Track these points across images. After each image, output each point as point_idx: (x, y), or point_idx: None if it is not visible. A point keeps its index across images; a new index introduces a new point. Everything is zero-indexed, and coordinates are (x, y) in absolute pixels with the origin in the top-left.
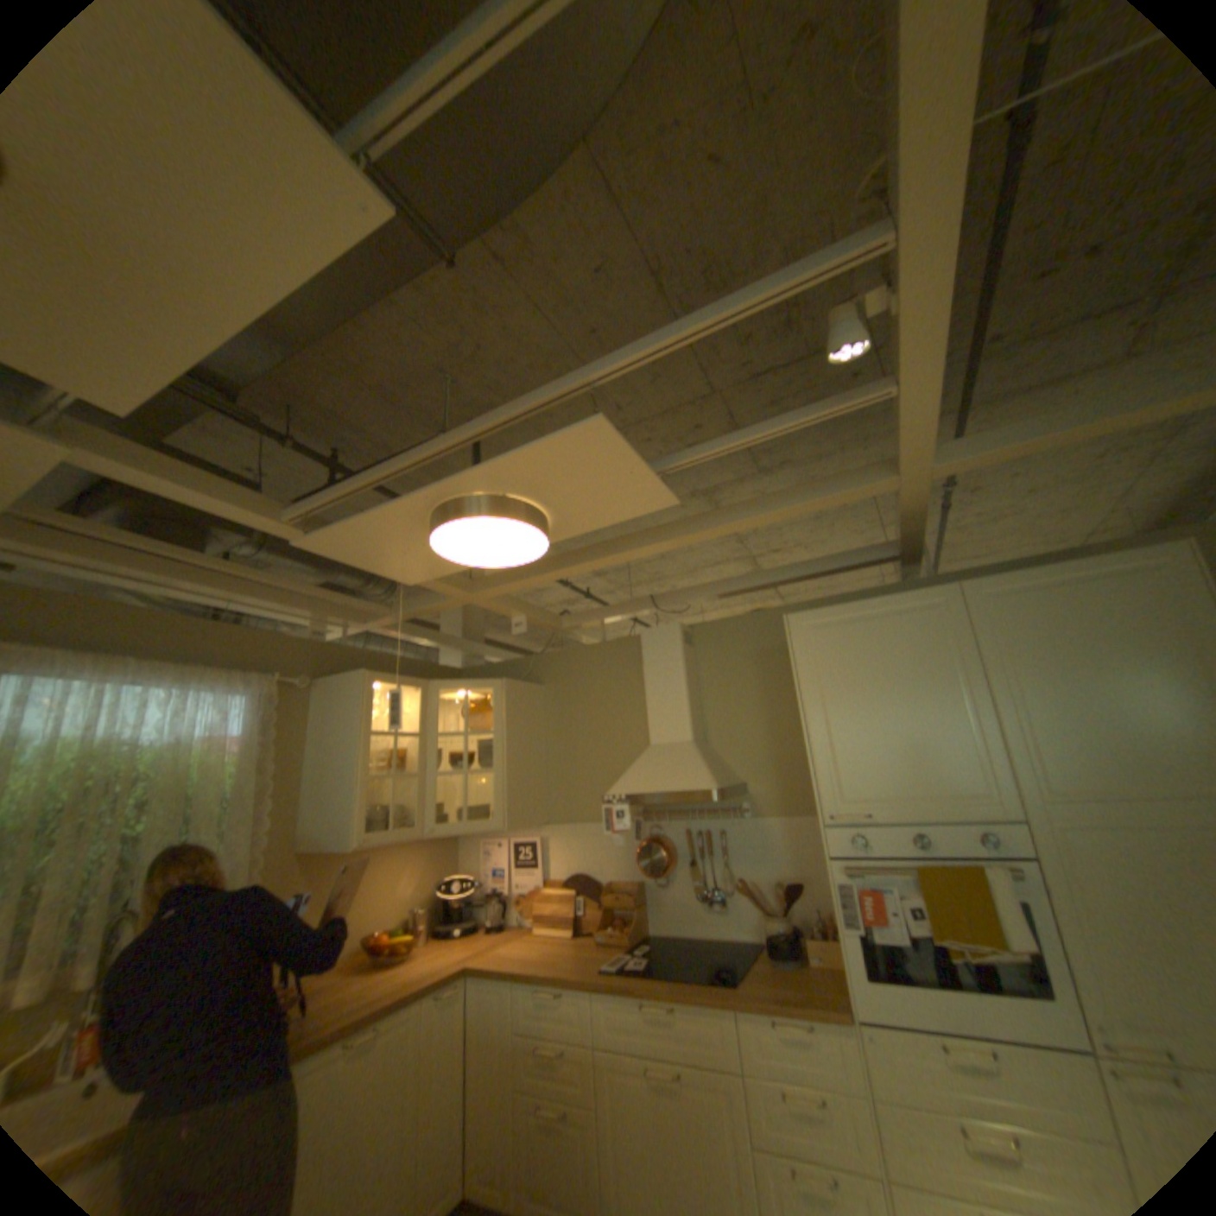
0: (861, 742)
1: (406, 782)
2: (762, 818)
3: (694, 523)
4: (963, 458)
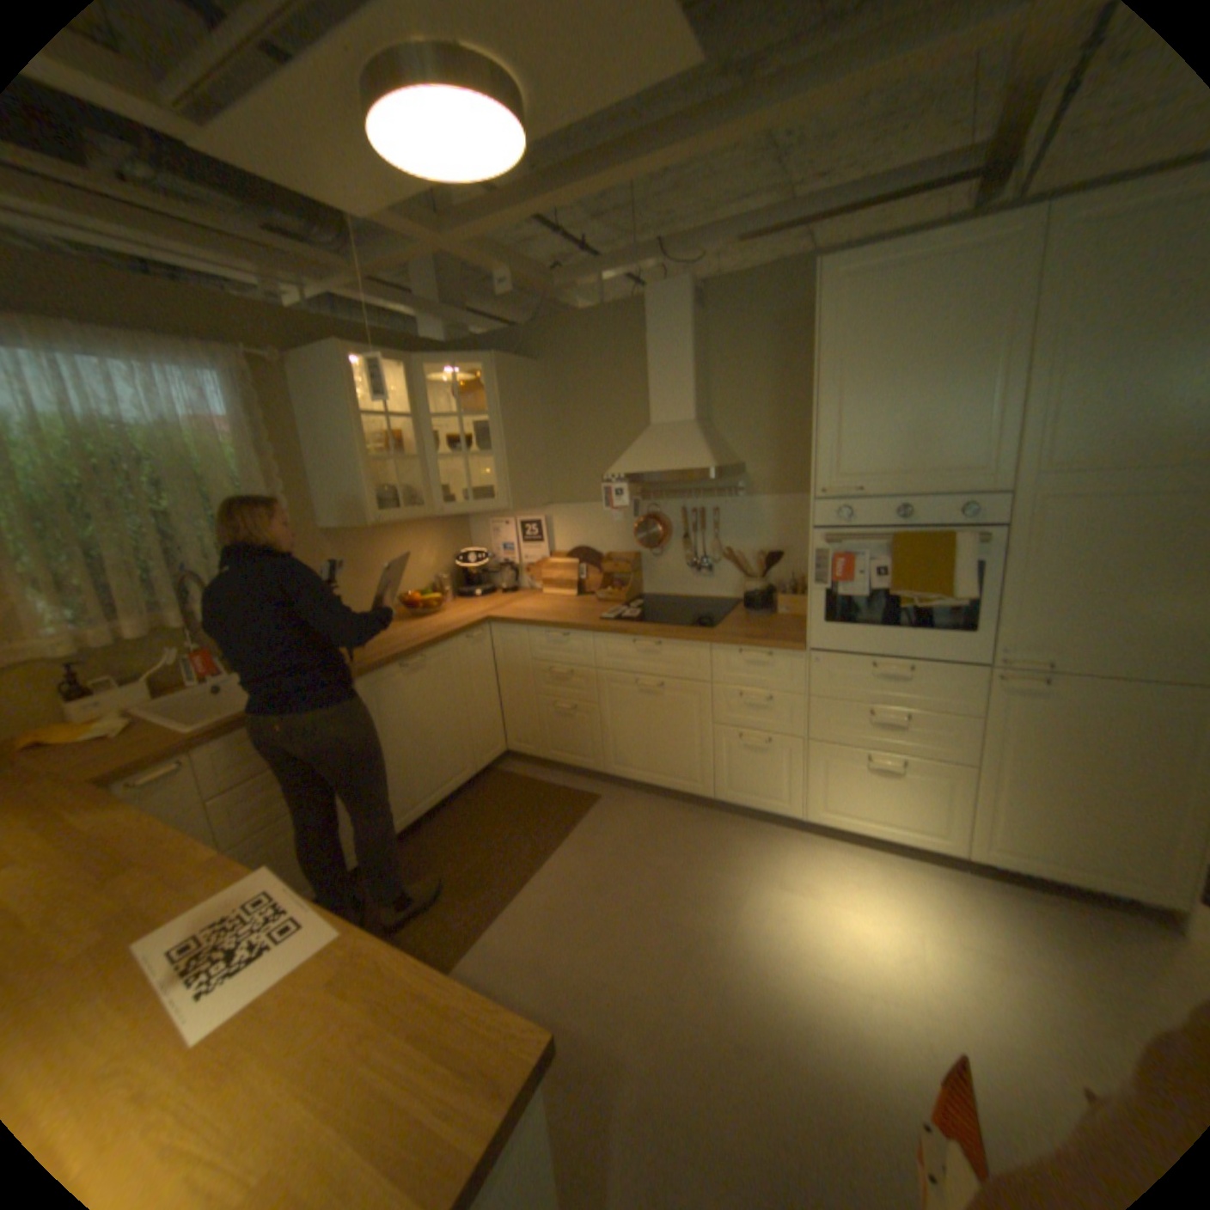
0: (871, 415)
1: (407, 464)
2: (755, 496)
3: (722, 108)
4: None
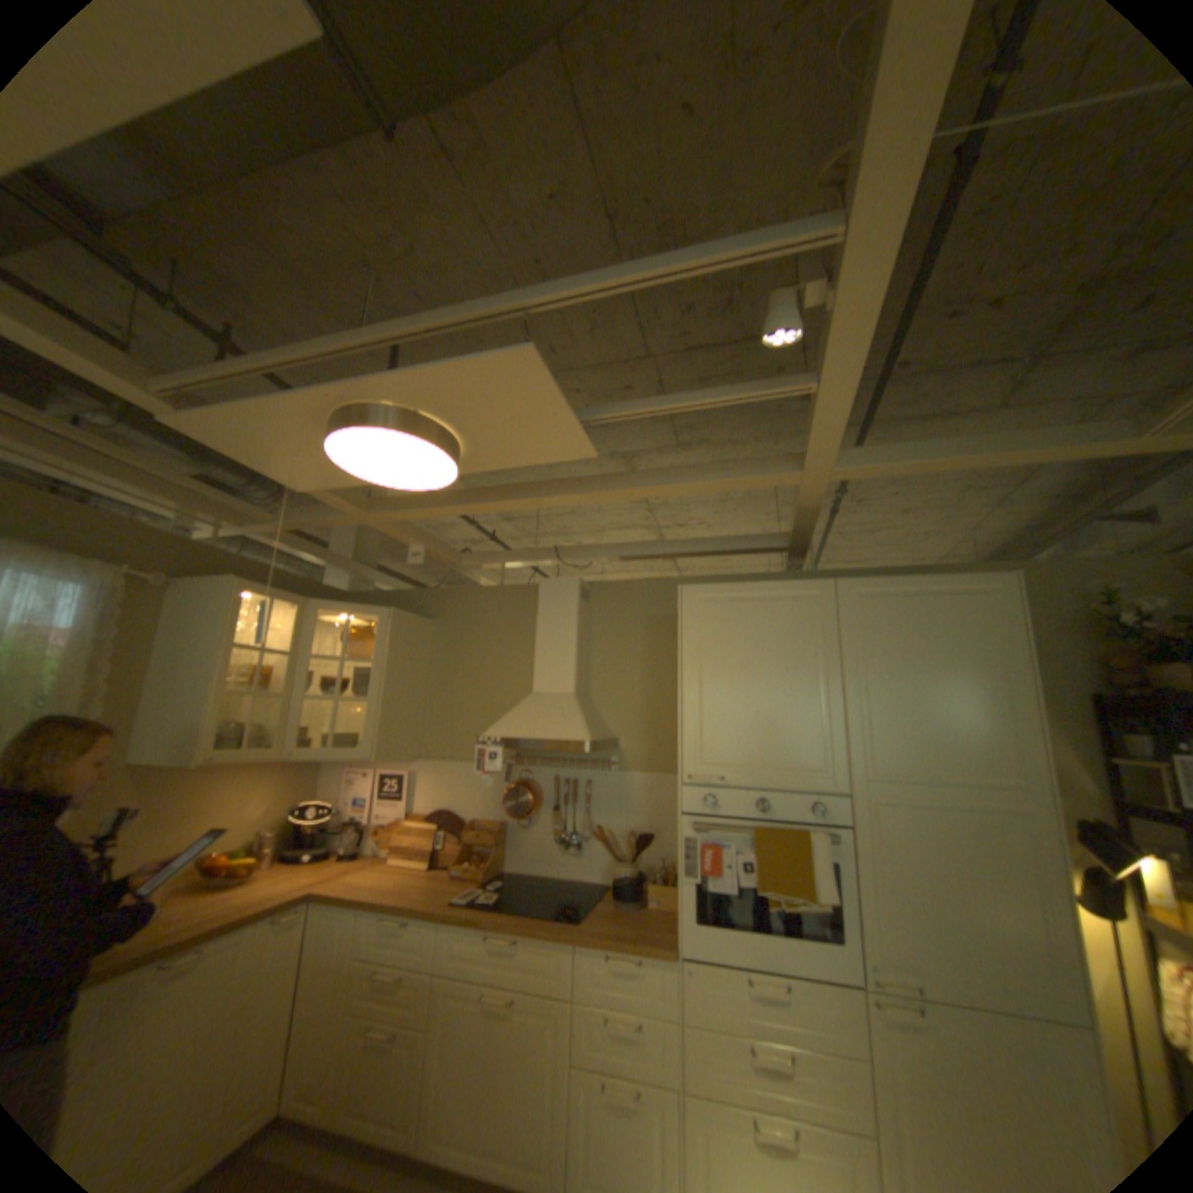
0: (727, 712)
1: (268, 702)
2: (627, 773)
3: (609, 481)
4: (859, 467)
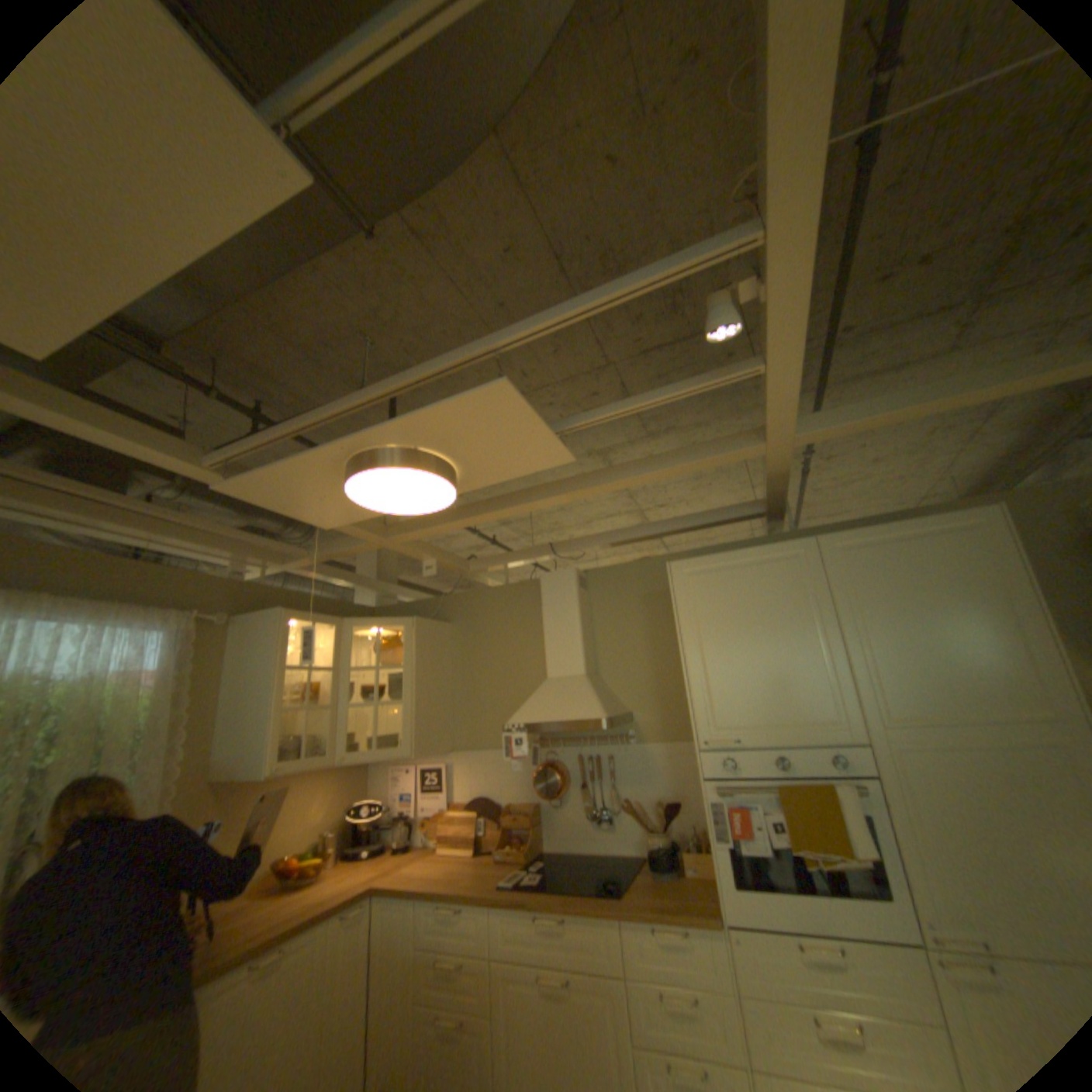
0: (732, 676)
1: (319, 714)
2: (646, 744)
3: (589, 479)
4: (819, 430)
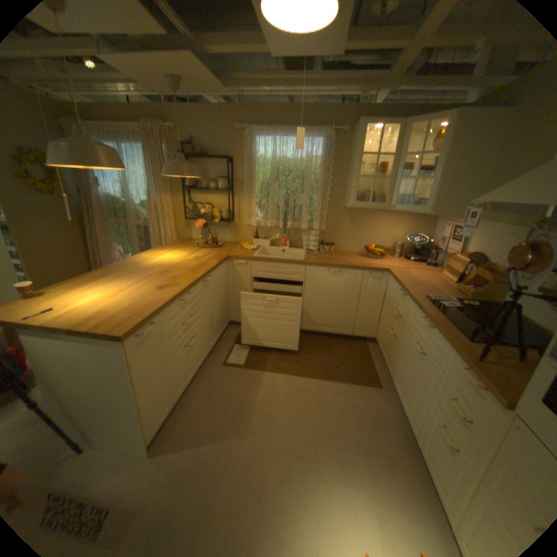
0: None
1: (390, 180)
2: None
3: None
4: None
